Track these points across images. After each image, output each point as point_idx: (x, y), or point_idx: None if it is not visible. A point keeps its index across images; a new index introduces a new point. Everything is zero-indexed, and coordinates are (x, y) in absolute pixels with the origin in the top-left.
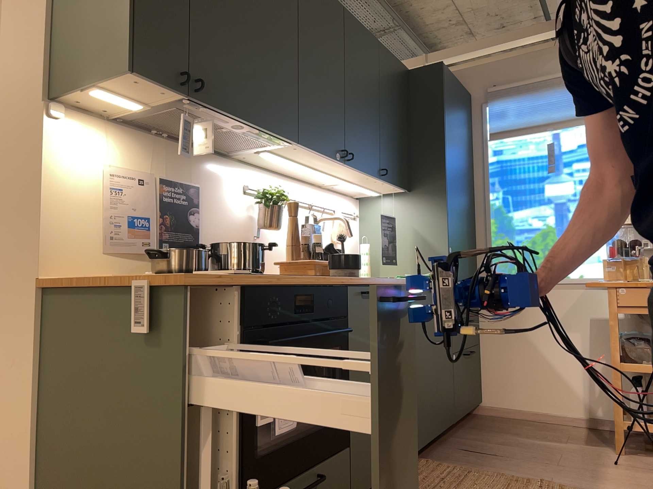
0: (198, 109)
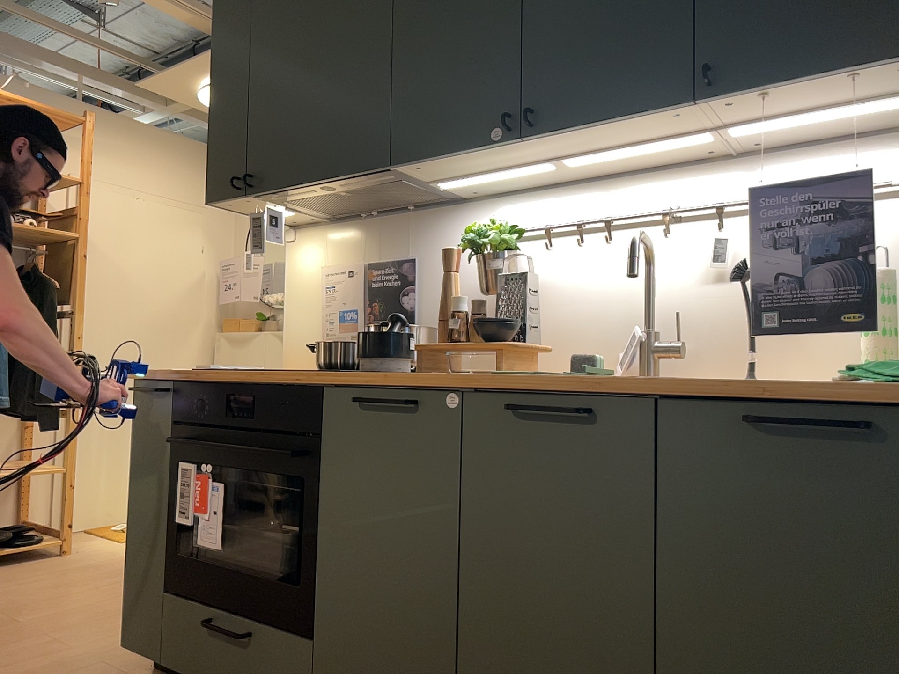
0: (279, 197)
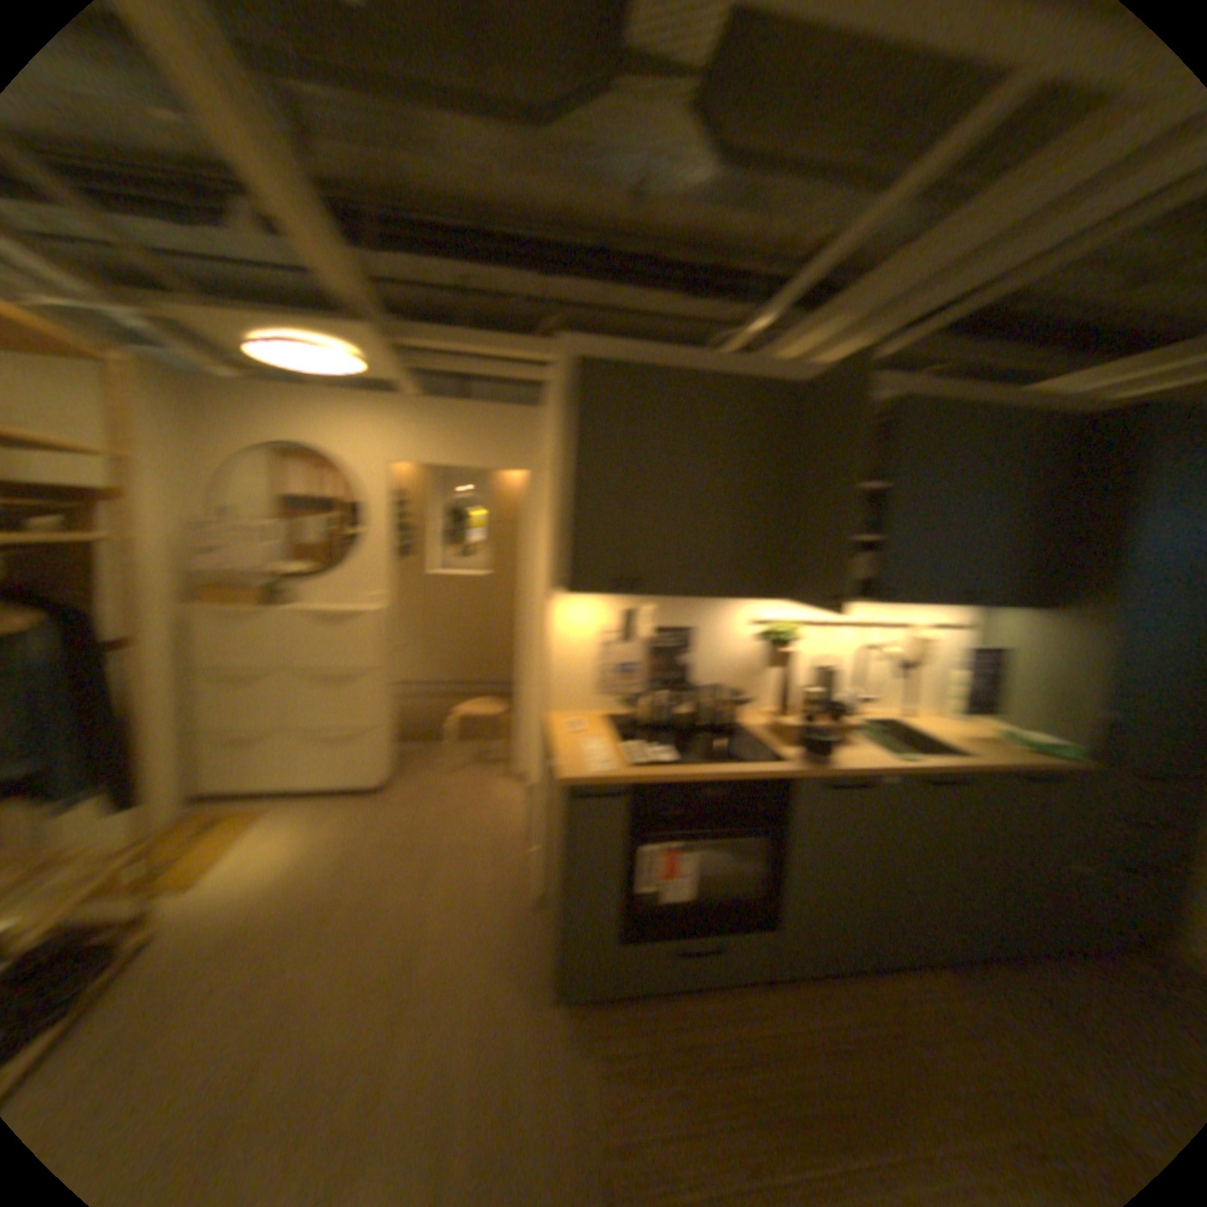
0: (649, 595)
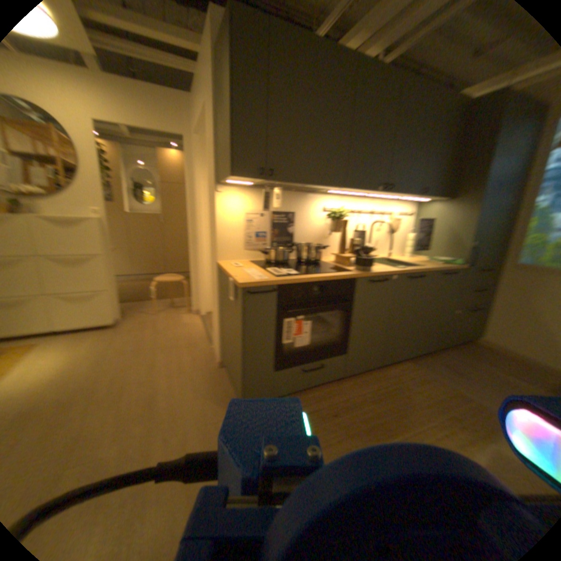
0: (276, 181)
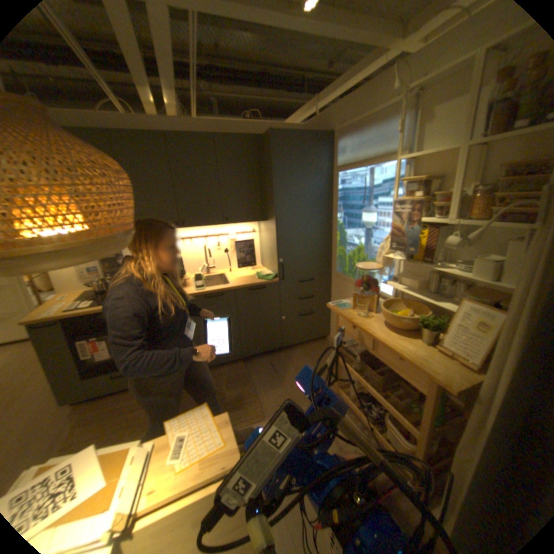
0: None
